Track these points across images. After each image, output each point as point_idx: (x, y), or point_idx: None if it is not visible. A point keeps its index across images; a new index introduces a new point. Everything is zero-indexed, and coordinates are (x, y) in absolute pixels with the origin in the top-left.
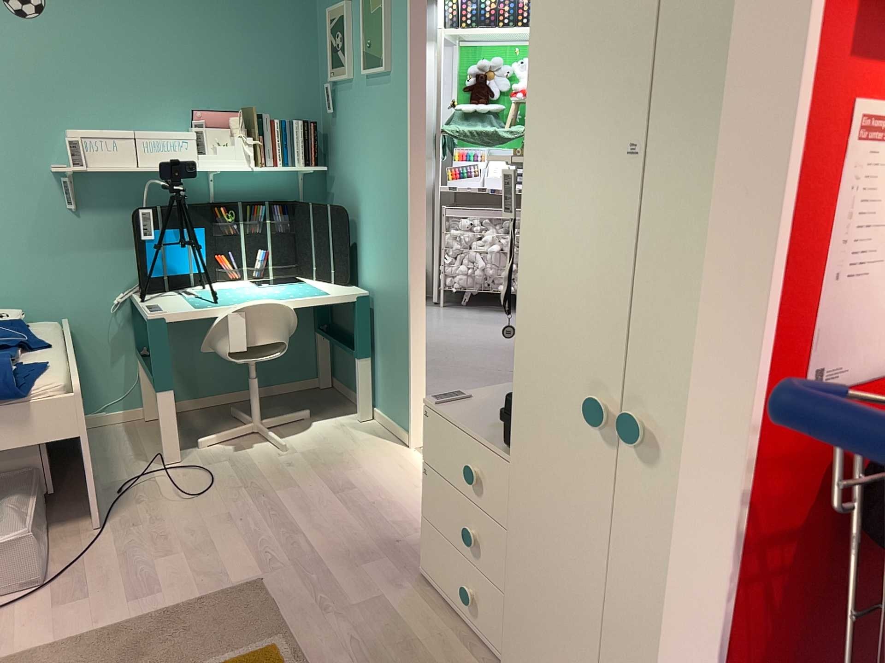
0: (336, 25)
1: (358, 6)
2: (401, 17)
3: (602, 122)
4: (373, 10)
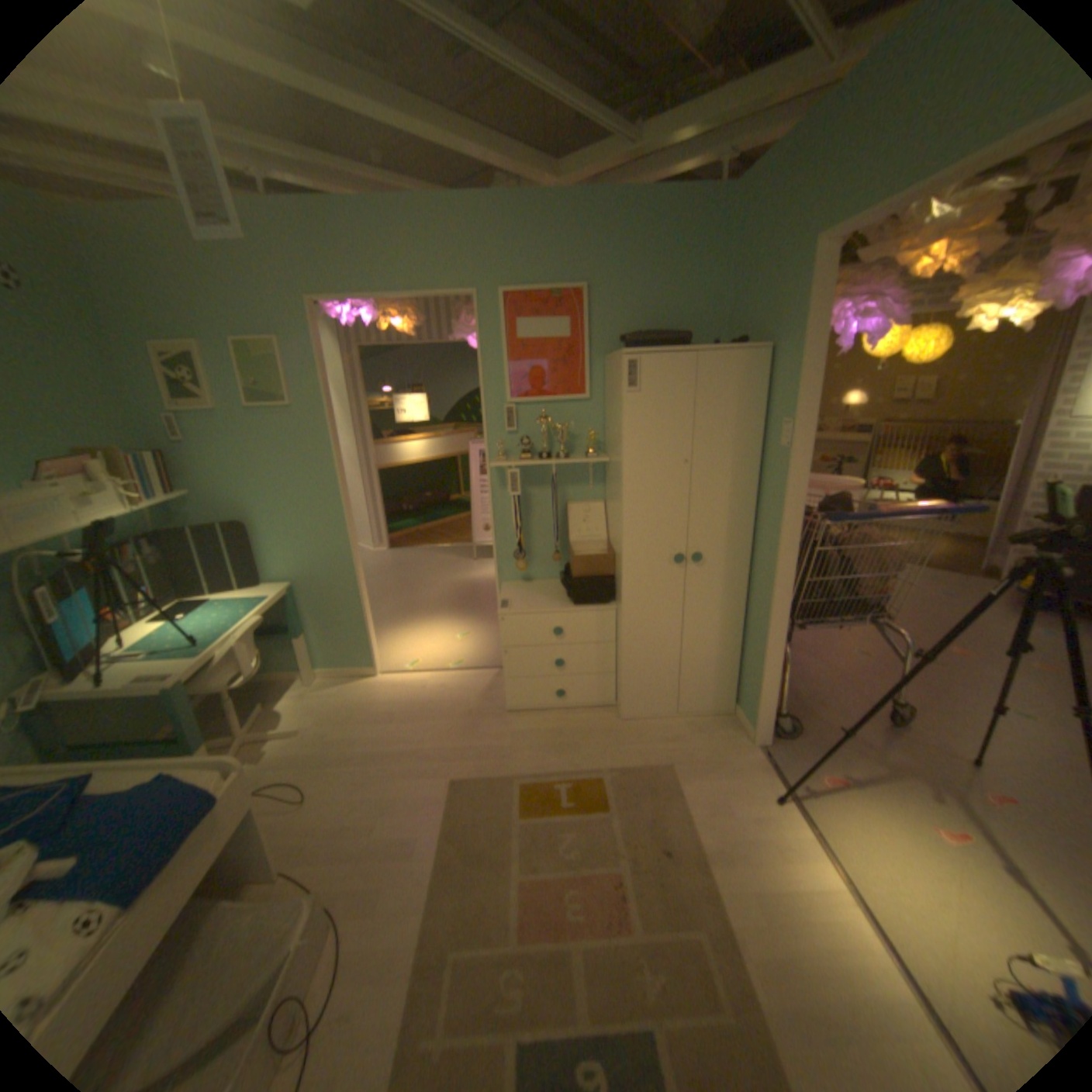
0: (173, 357)
1: (214, 345)
2: (303, 363)
3: (669, 454)
4: (257, 354)
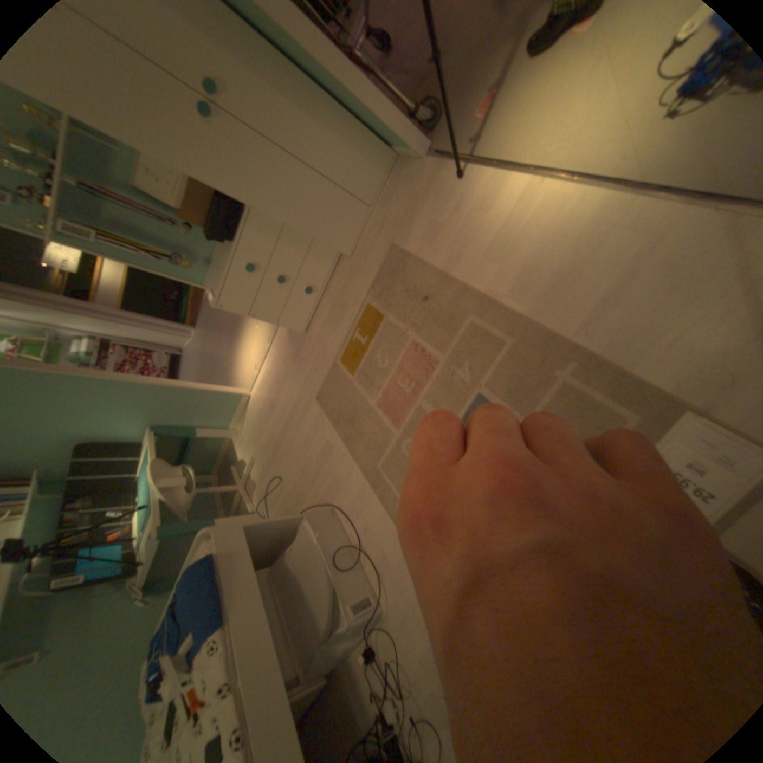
0: None
1: None
2: None
3: None
4: None
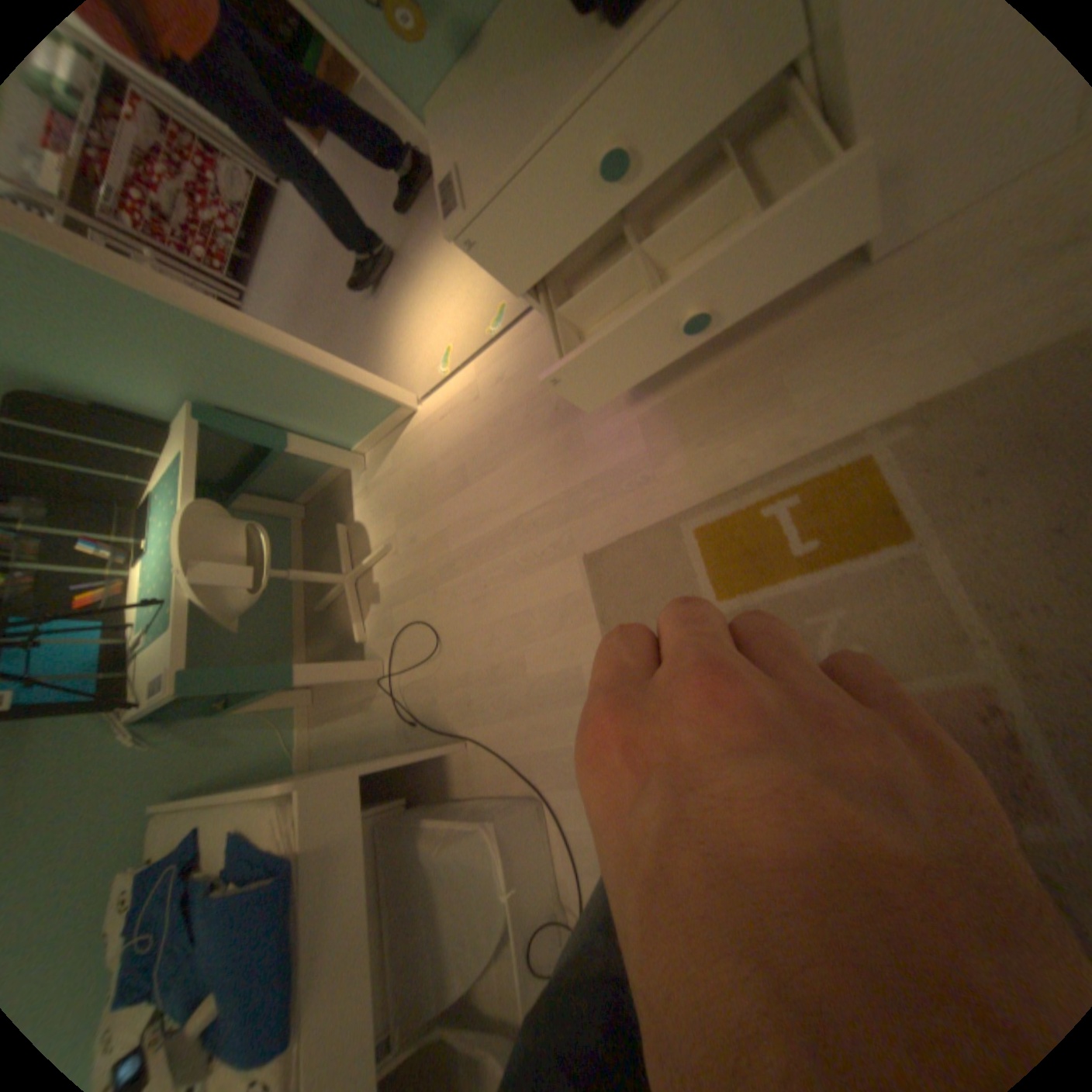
0: None
1: None
2: None
3: None
4: None
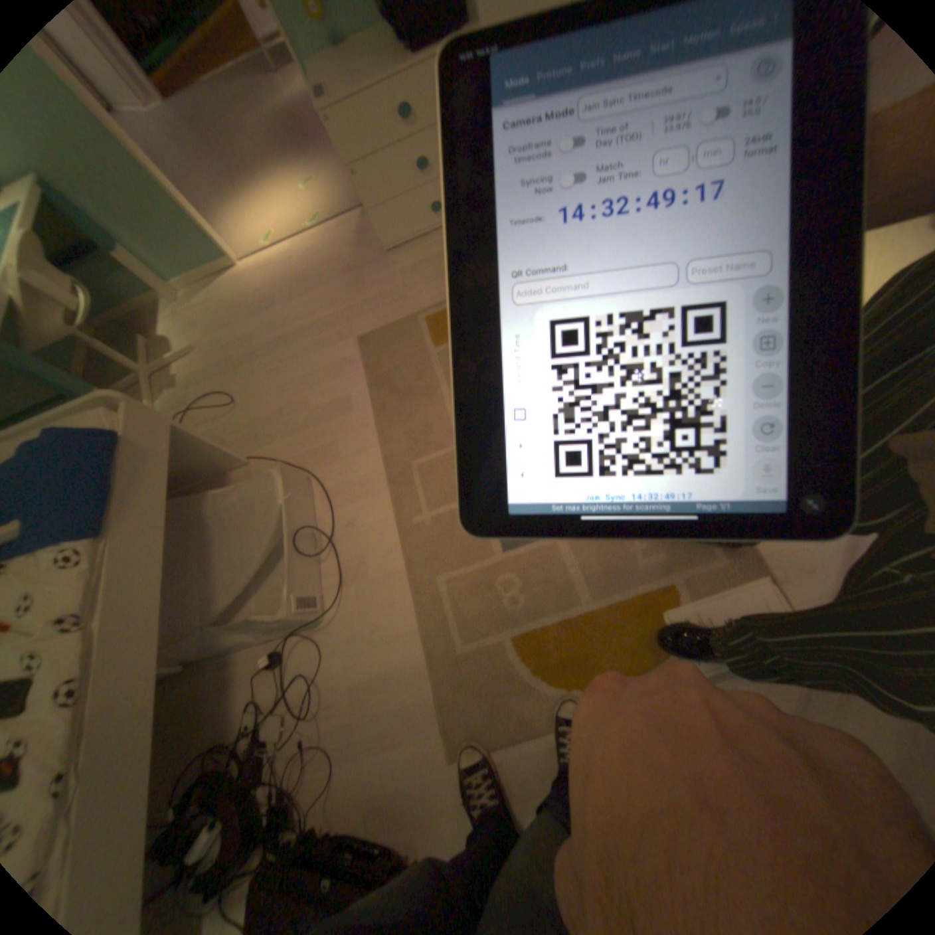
0: None
1: None
2: None
3: None
4: None
